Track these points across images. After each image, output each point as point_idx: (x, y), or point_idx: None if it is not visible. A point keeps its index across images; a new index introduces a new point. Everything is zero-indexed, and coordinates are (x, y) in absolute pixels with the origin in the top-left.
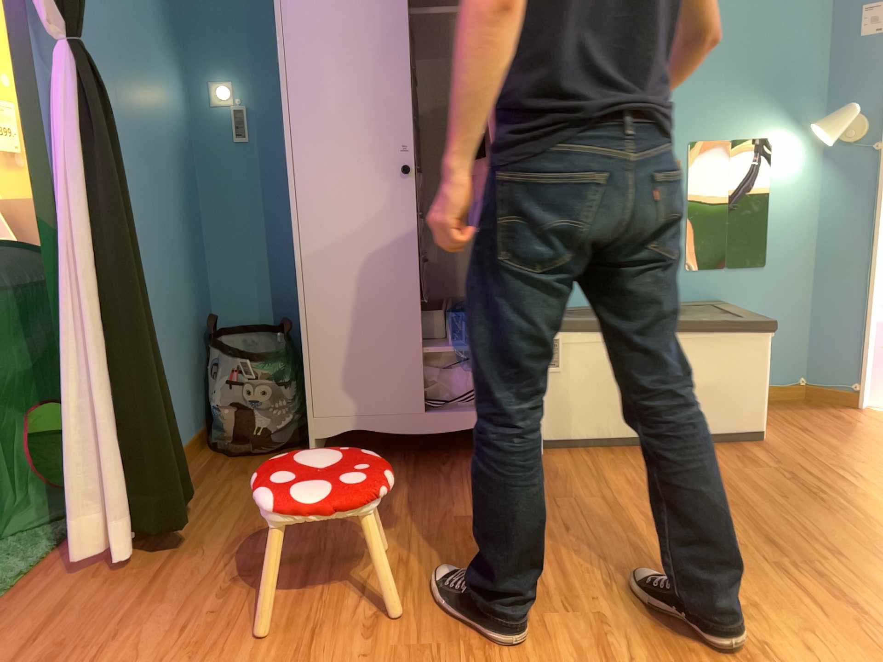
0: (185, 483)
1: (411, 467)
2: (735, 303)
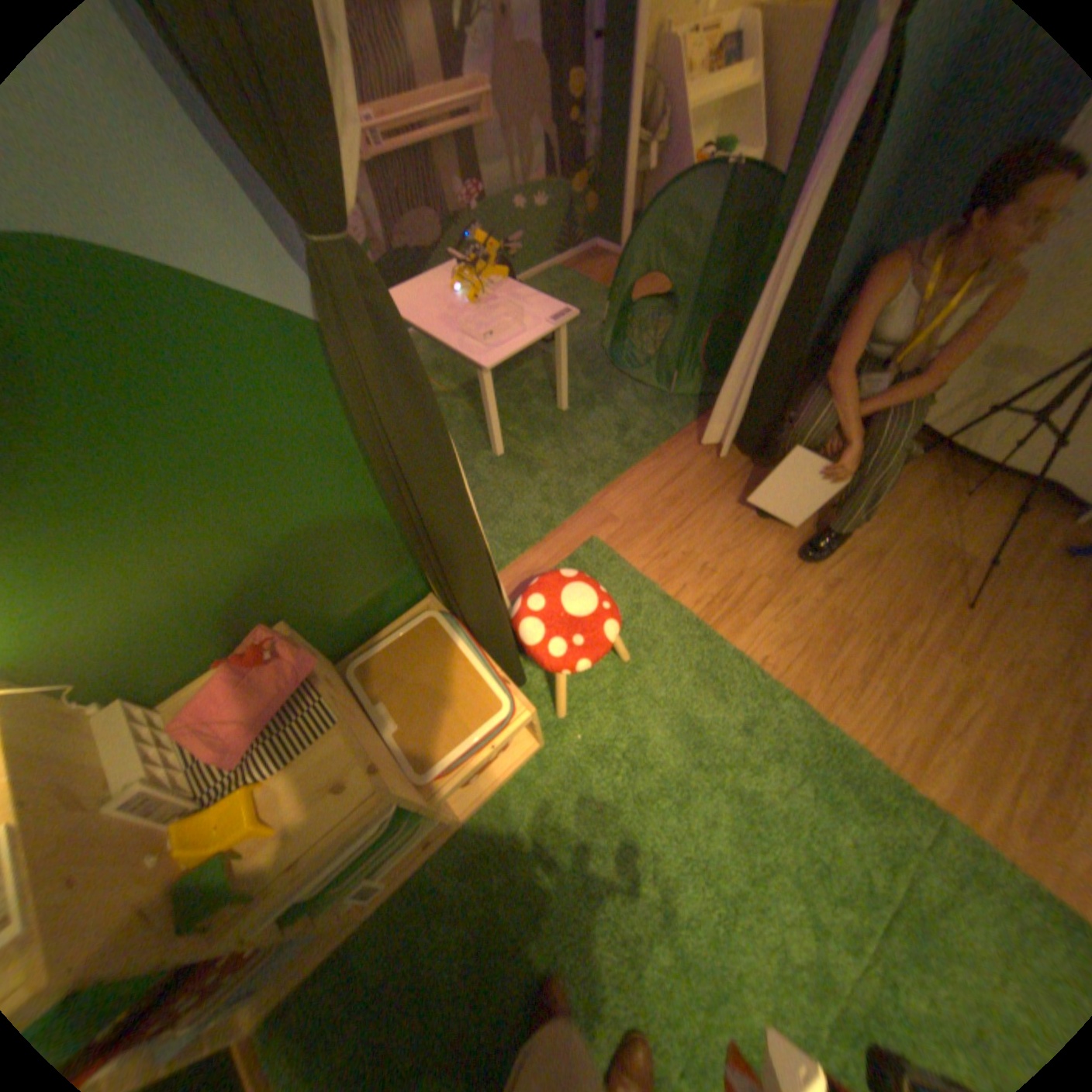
0: (778, 423)
1: (947, 476)
2: None
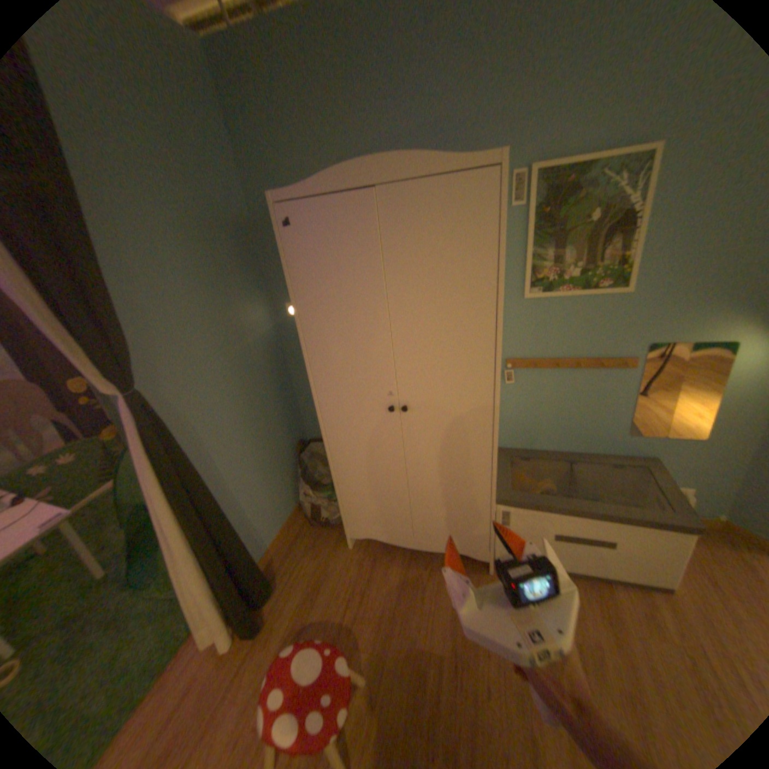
0: (267, 593)
1: (407, 571)
2: (672, 461)
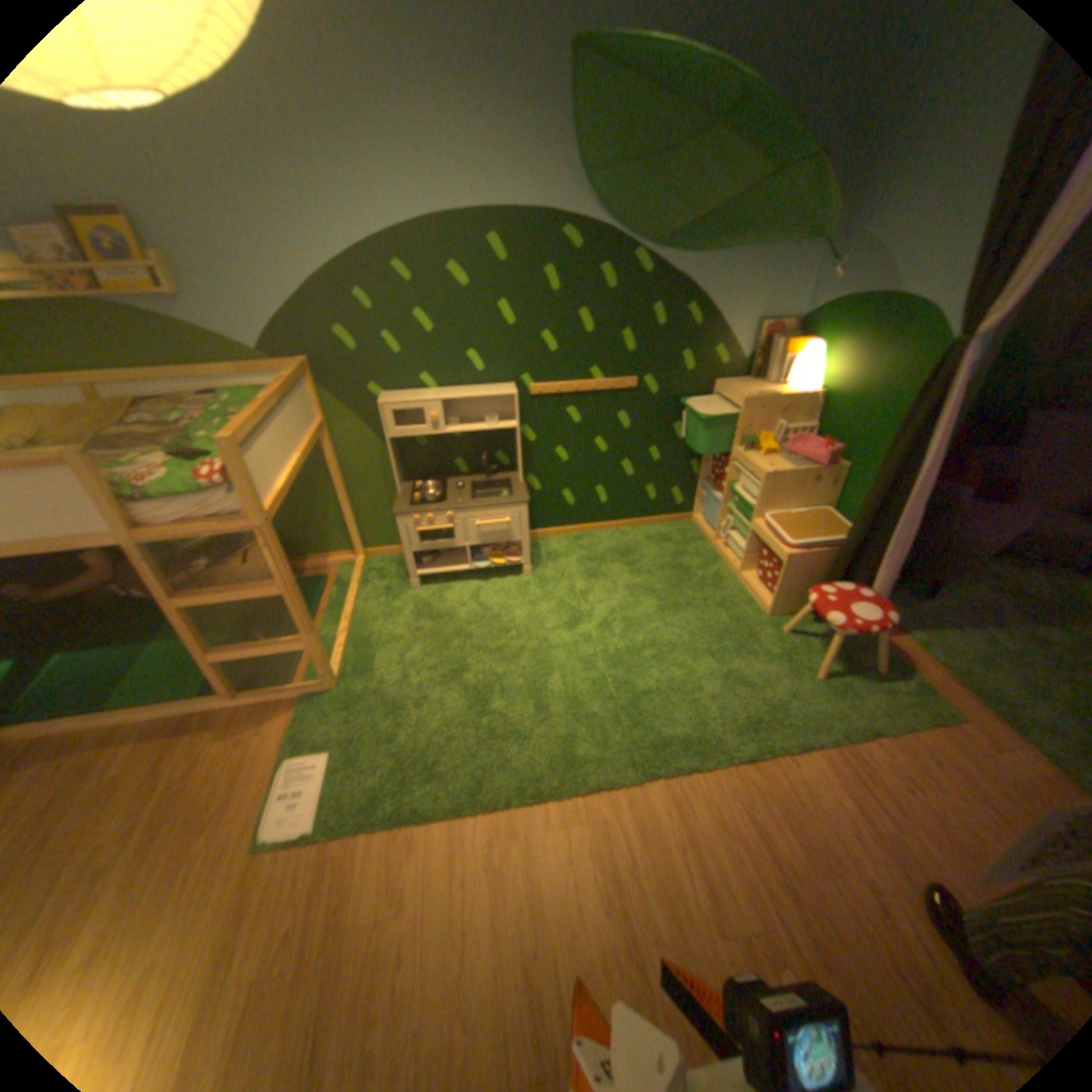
0: None
1: None
2: None
